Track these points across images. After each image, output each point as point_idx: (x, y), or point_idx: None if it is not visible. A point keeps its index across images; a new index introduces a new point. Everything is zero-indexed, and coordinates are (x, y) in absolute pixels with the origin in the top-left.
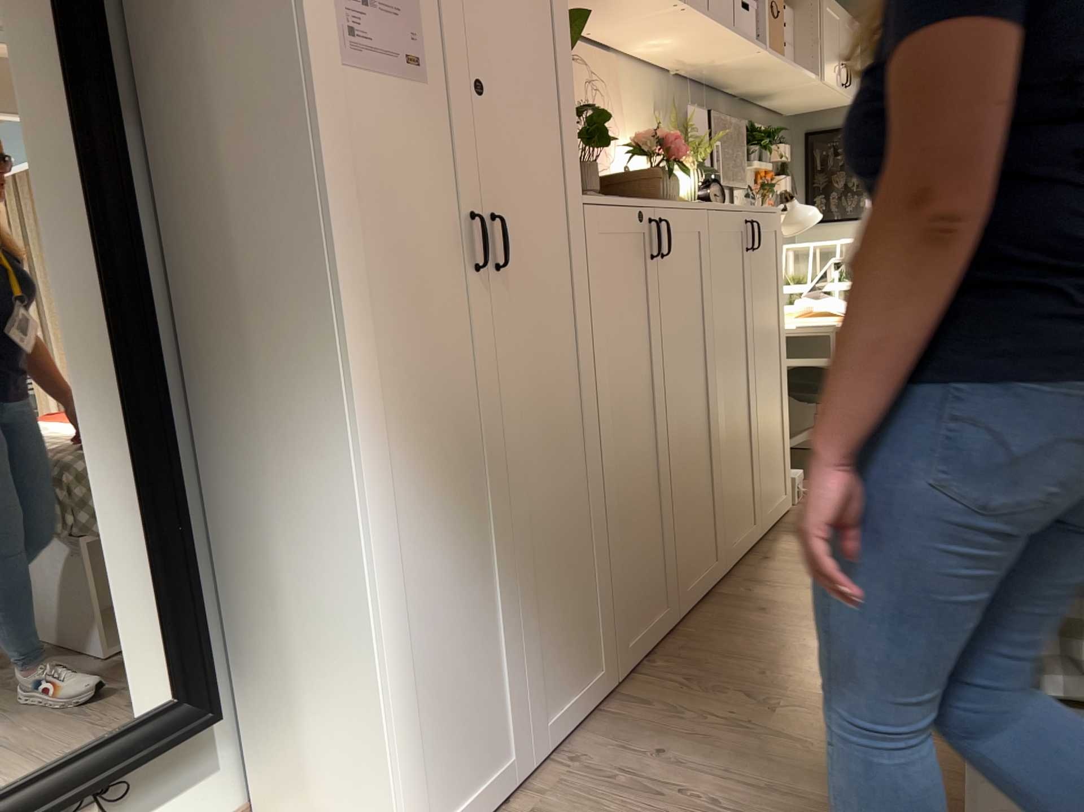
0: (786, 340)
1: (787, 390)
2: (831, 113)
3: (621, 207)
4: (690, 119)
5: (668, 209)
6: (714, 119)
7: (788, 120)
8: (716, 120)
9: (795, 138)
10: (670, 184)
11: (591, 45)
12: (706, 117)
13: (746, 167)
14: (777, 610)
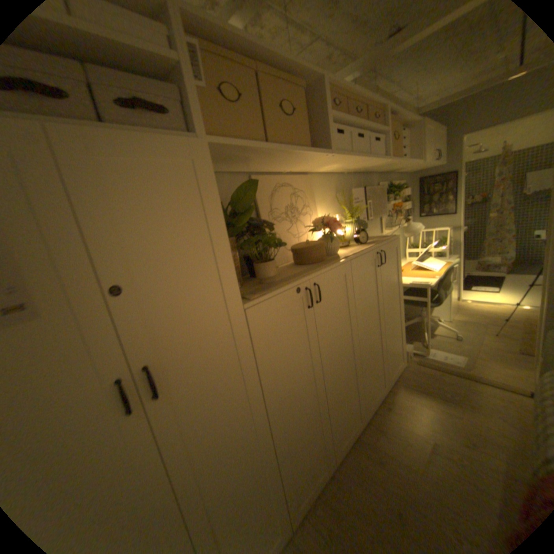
0: (402, 295)
1: (403, 317)
2: (432, 168)
3: (281, 293)
4: (354, 195)
5: (319, 275)
6: (370, 186)
7: (411, 173)
8: (372, 186)
9: (414, 180)
10: (332, 244)
11: (295, 173)
12: (366, 186)
13: (386, 206)
14: (387, 462)
